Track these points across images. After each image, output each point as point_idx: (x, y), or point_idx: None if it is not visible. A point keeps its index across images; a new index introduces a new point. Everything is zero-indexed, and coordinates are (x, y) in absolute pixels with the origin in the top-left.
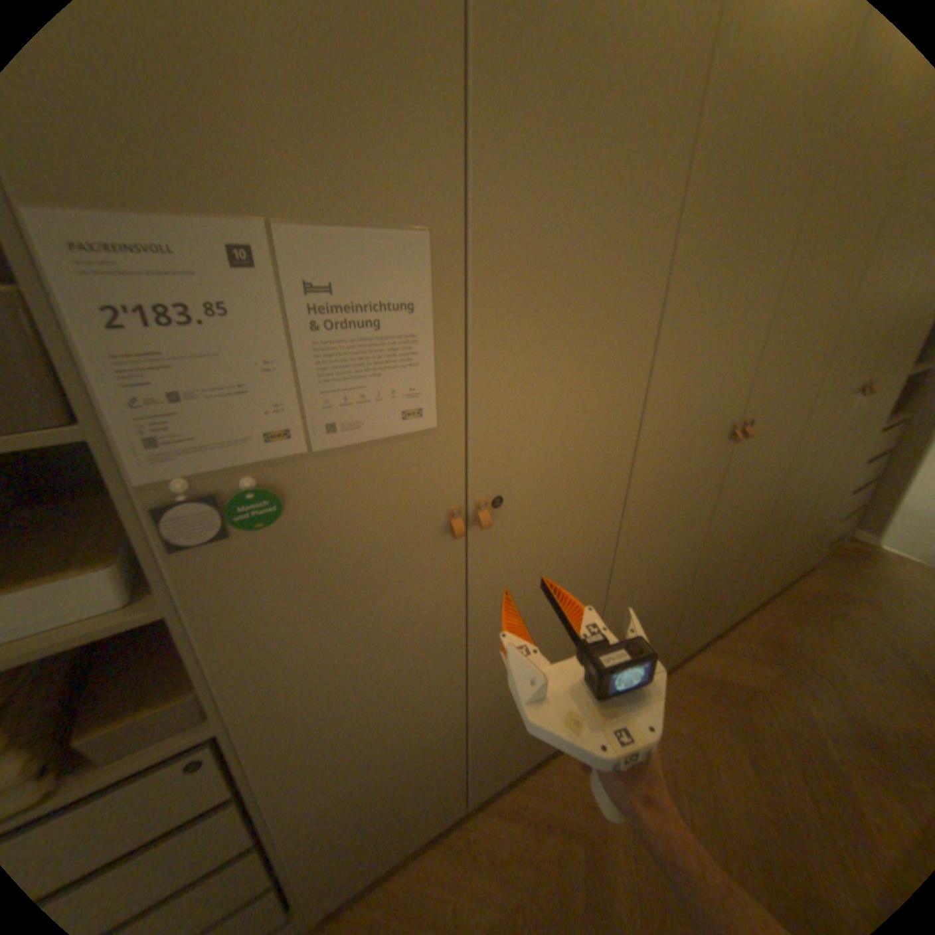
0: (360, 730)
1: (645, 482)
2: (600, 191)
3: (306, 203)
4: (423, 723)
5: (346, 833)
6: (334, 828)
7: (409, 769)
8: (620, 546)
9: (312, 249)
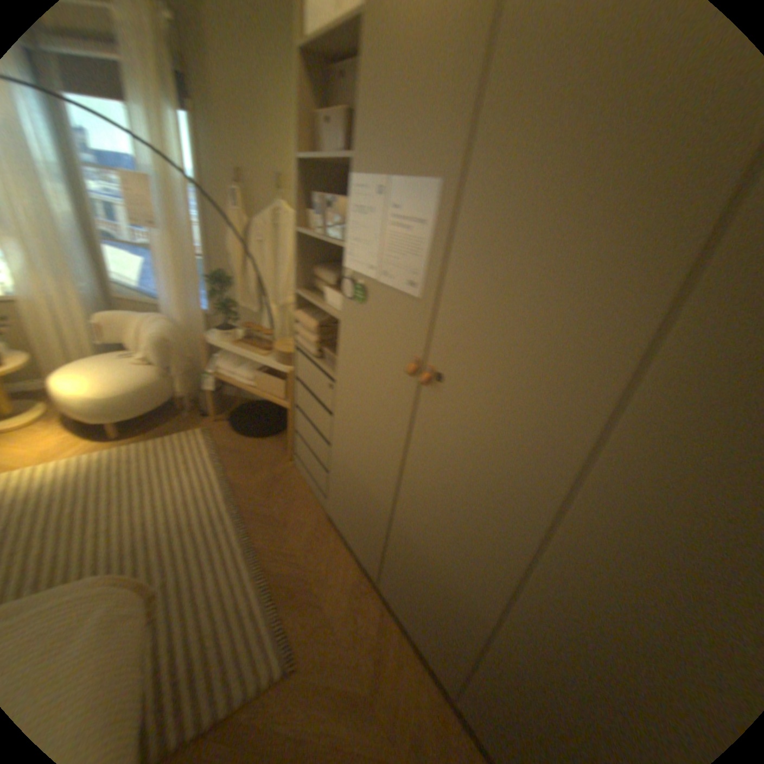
0: (356, 441)
1: (602, 523)
2: (588, 137)
3: (400, 168)
4: (374, 480)
5: (341, 488)
6: (339, 477)
7: (363, 498)
8: (544, 563)
9: (397, 188)
